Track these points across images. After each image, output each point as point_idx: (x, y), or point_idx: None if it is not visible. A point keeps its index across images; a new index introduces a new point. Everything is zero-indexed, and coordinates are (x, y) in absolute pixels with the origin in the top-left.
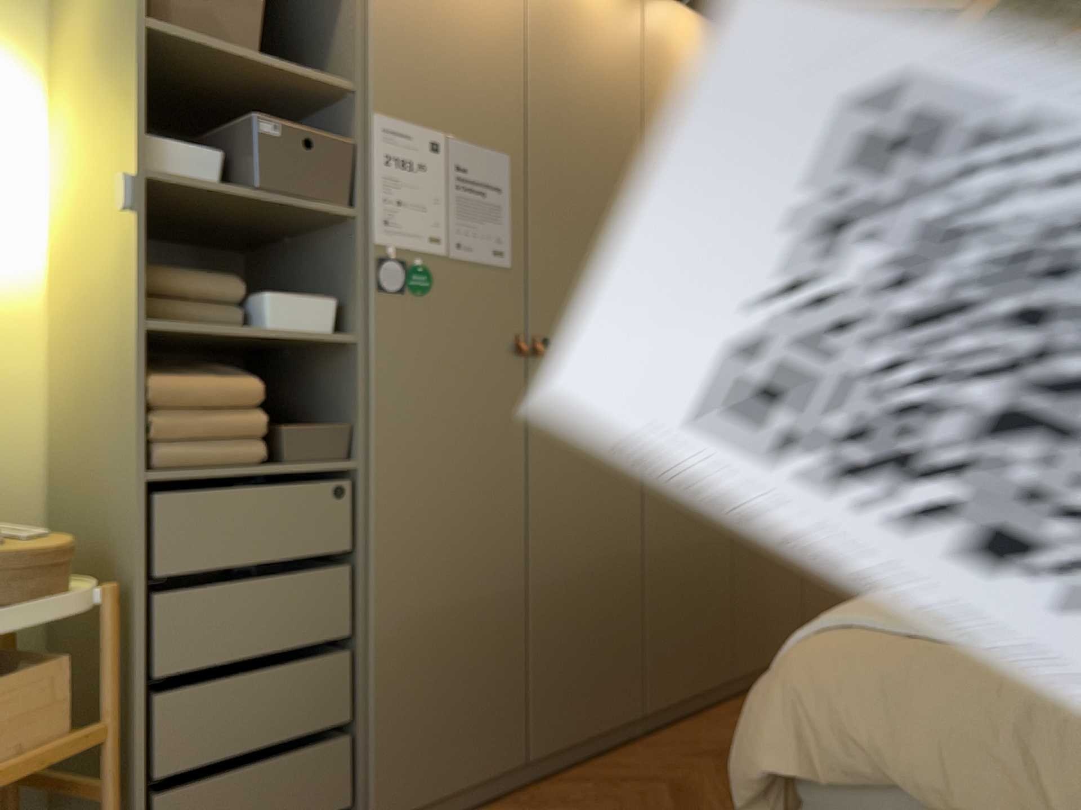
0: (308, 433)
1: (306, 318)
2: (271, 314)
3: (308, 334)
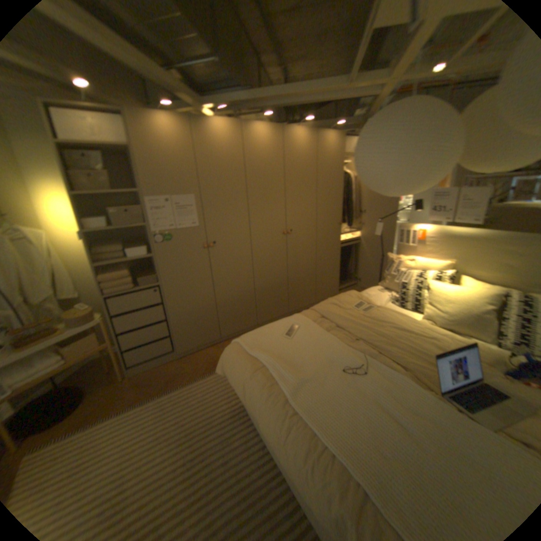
0: (145, 278)
1: (139, 252)
2: (129, 254)
3: (140, 256)
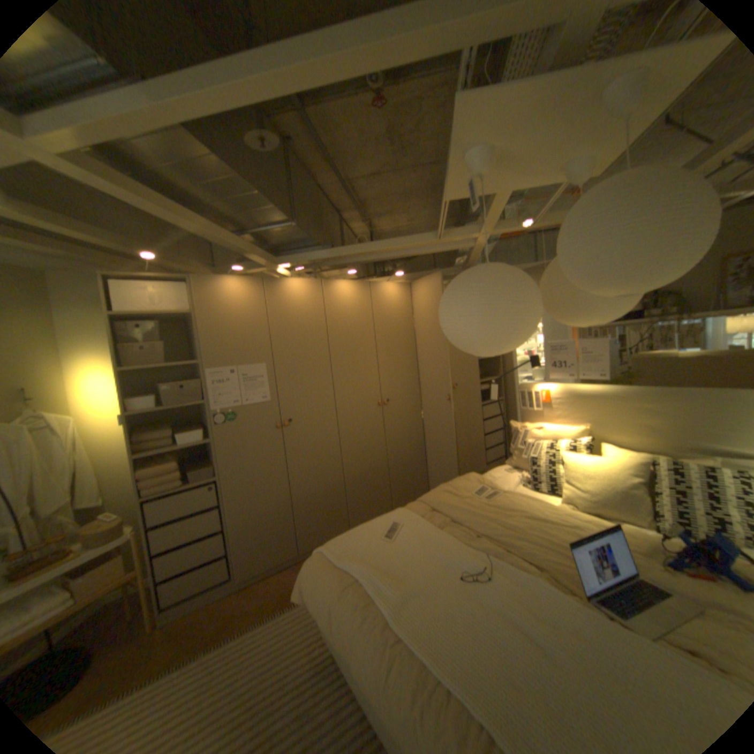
0: (197, 473)
1: (191, 438)
2: (178, 441)
3: (192, 444)
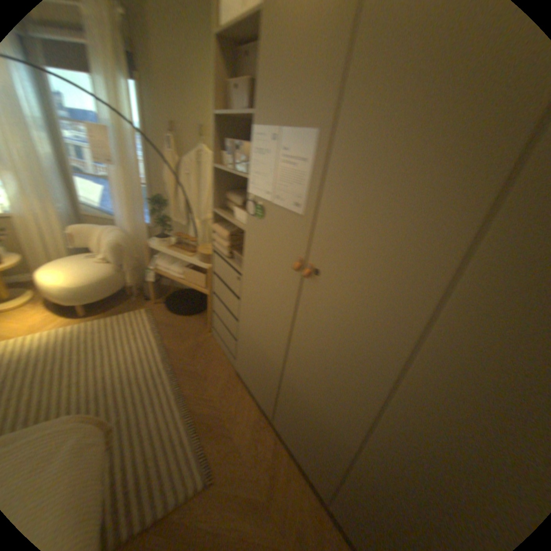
0: (237, 256)
1: (240, 218)
2: (234, 214)
3: (238, 224)
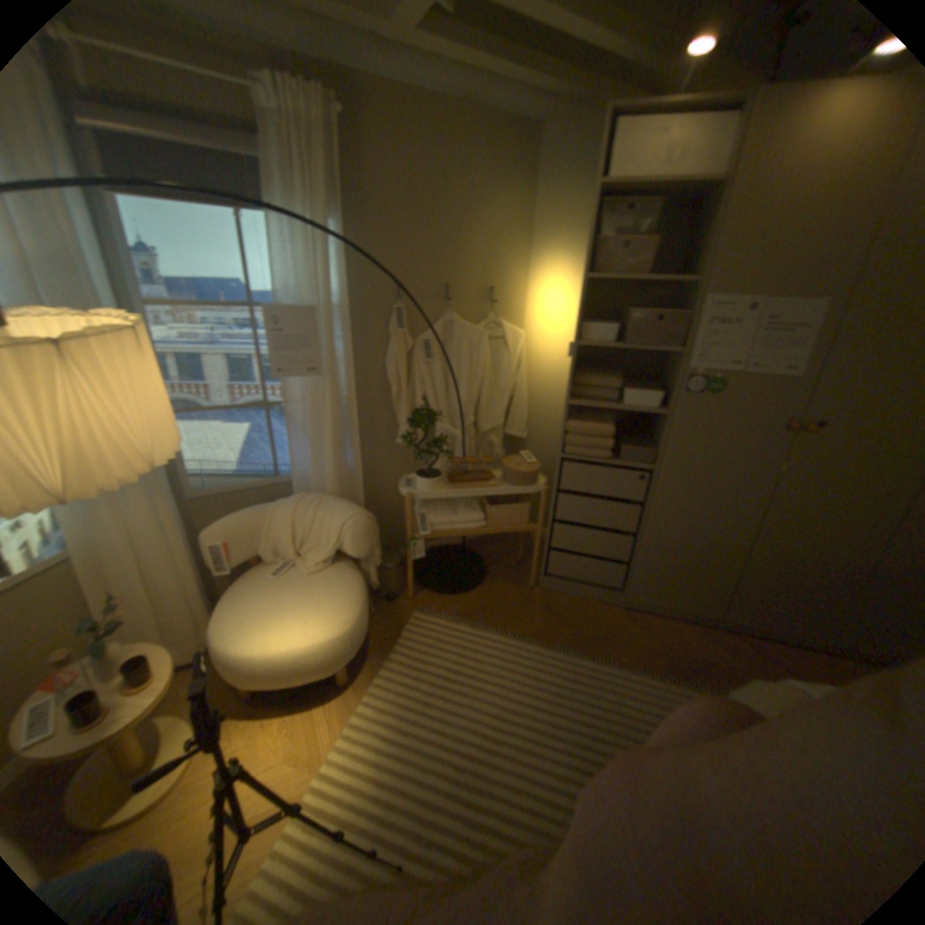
0: (635, 450)
1: (646, 400)
2: (628, 398)
3: (645, 409)
